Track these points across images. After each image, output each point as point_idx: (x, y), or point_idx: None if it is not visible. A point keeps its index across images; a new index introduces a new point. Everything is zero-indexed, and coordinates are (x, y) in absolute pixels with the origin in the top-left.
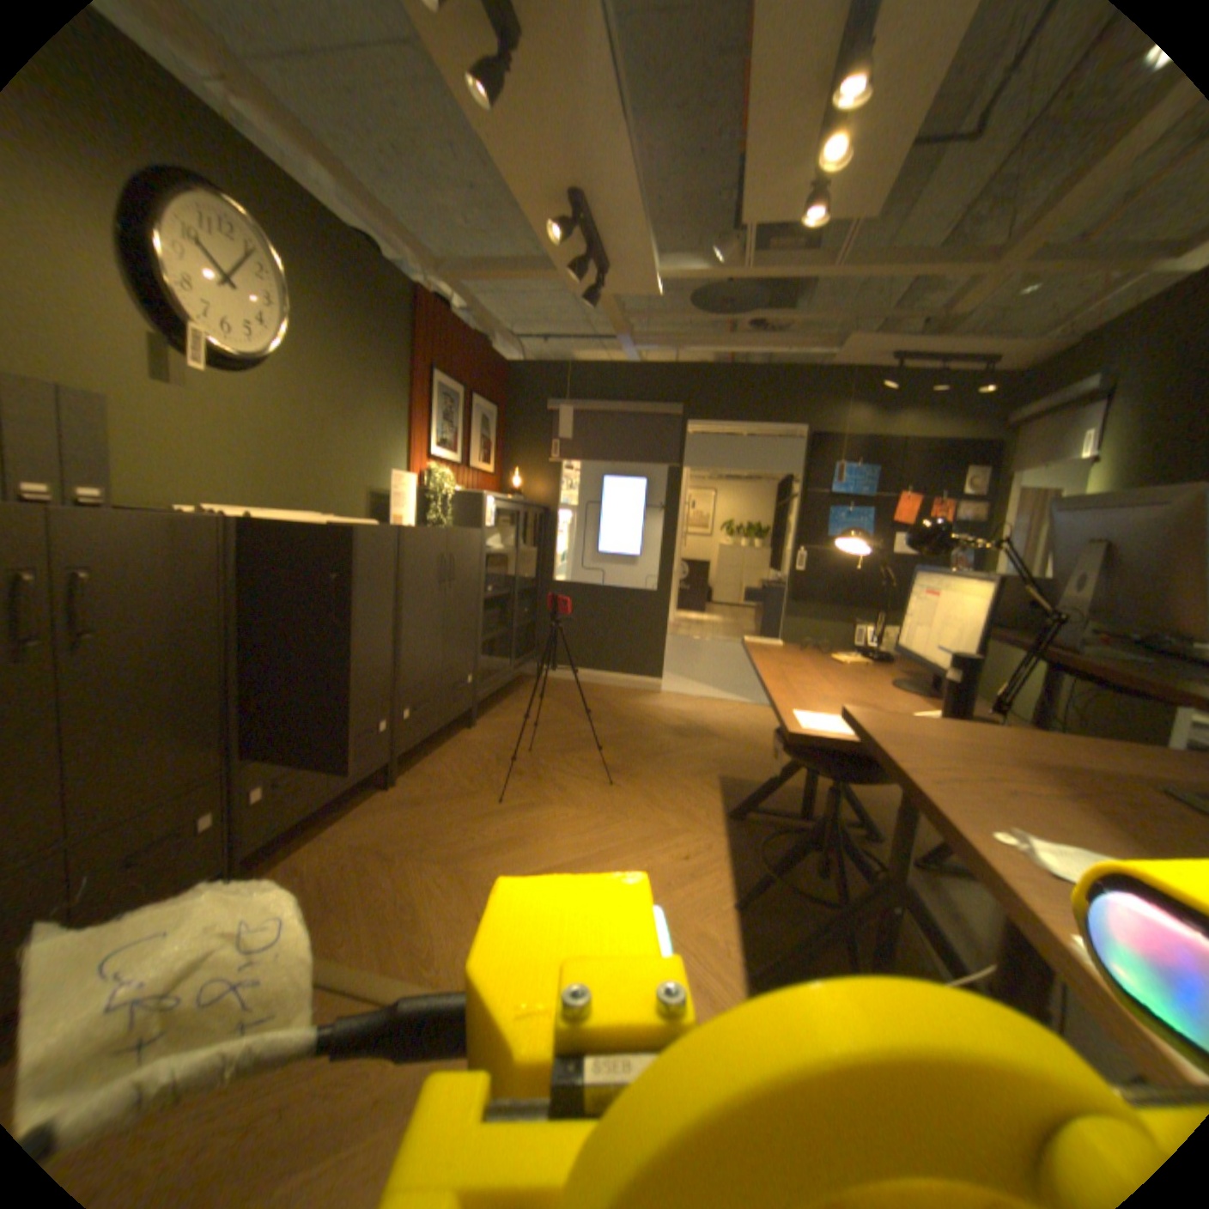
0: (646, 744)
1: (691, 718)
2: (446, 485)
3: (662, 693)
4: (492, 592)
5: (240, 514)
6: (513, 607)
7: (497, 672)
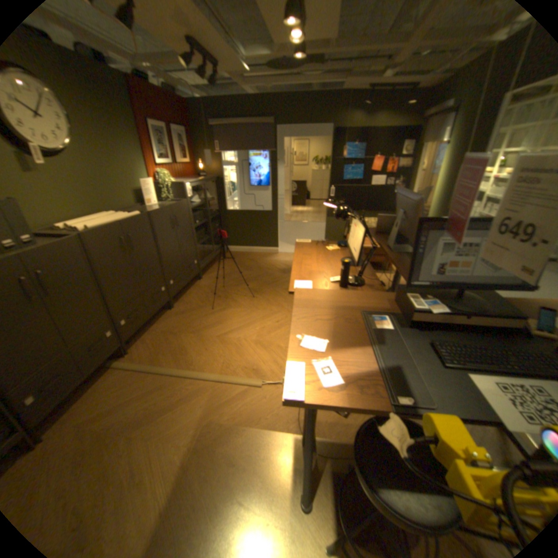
0: (268, 279)
1: (288, 265)
2: (166, 181)
3: (278, 255)
4: (198, 224)
5: (82, 231)
6: (210, 227)
7: (207, 256)
